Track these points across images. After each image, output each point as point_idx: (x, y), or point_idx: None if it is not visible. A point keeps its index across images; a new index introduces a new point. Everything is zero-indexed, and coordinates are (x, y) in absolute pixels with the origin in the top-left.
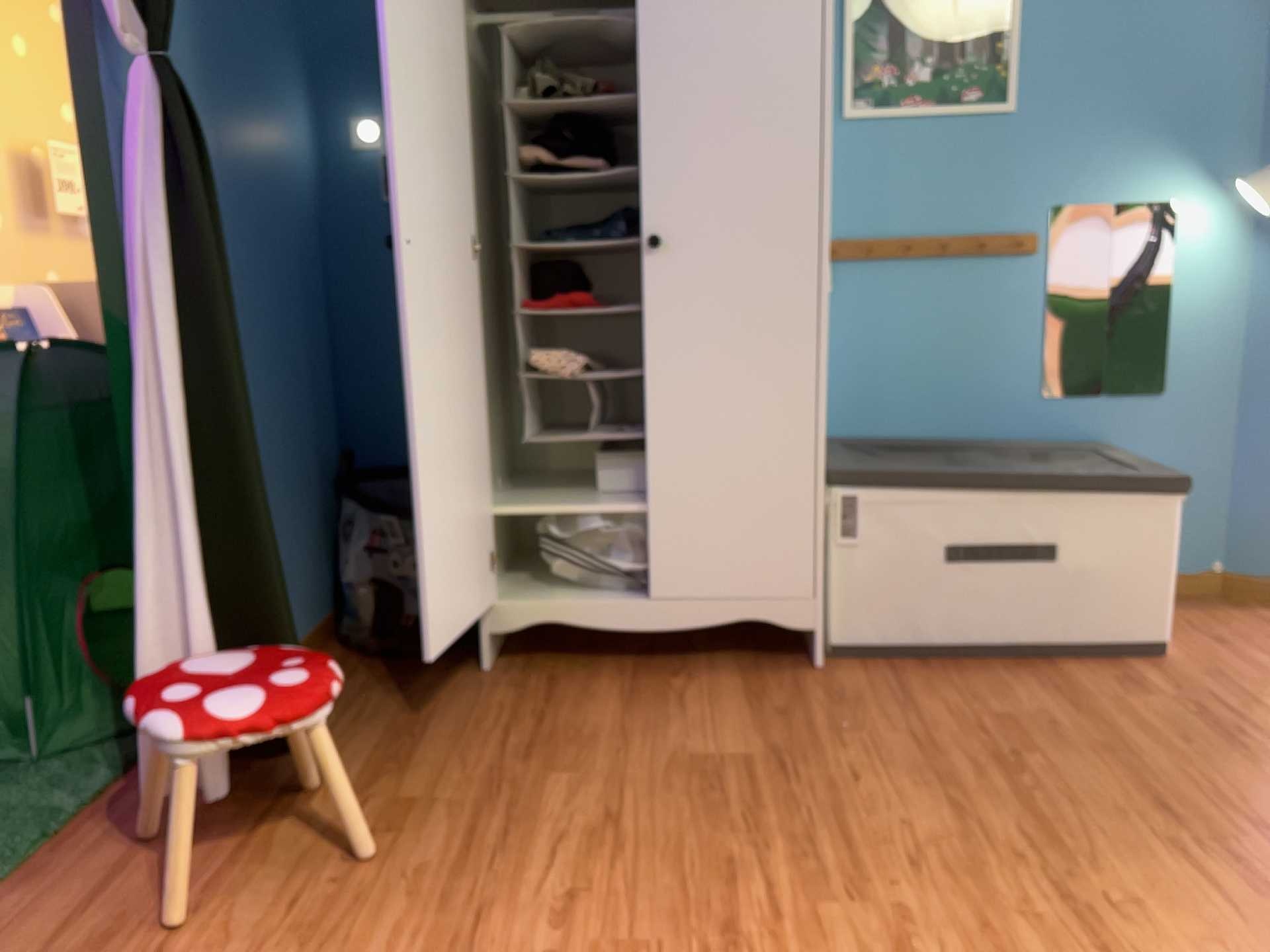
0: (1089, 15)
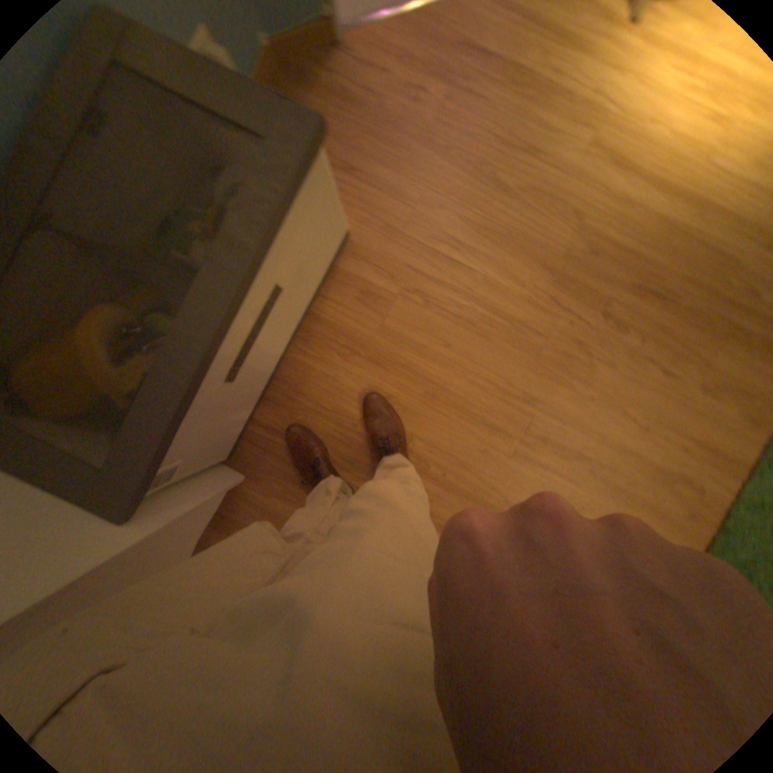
0: None
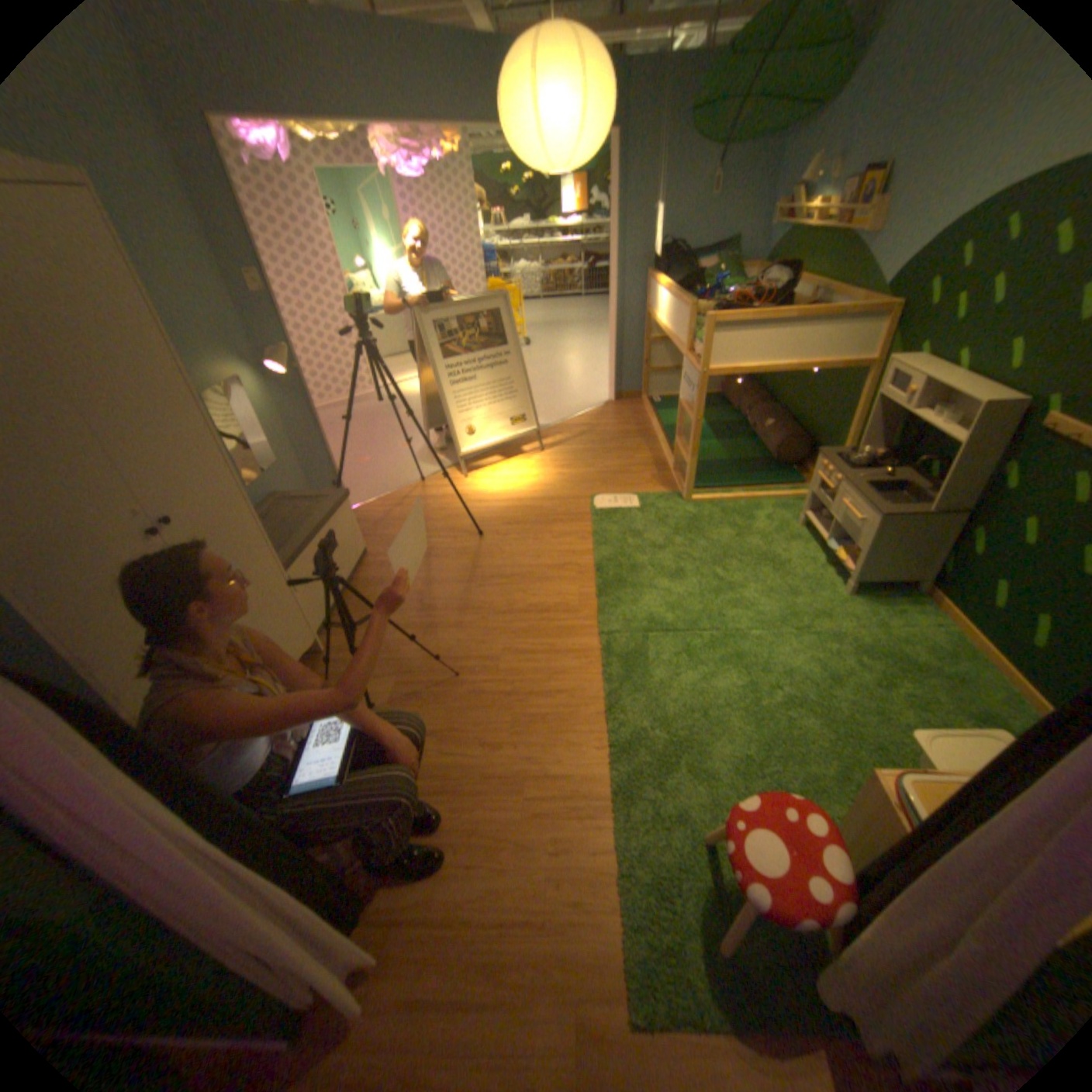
0: (154, 284)
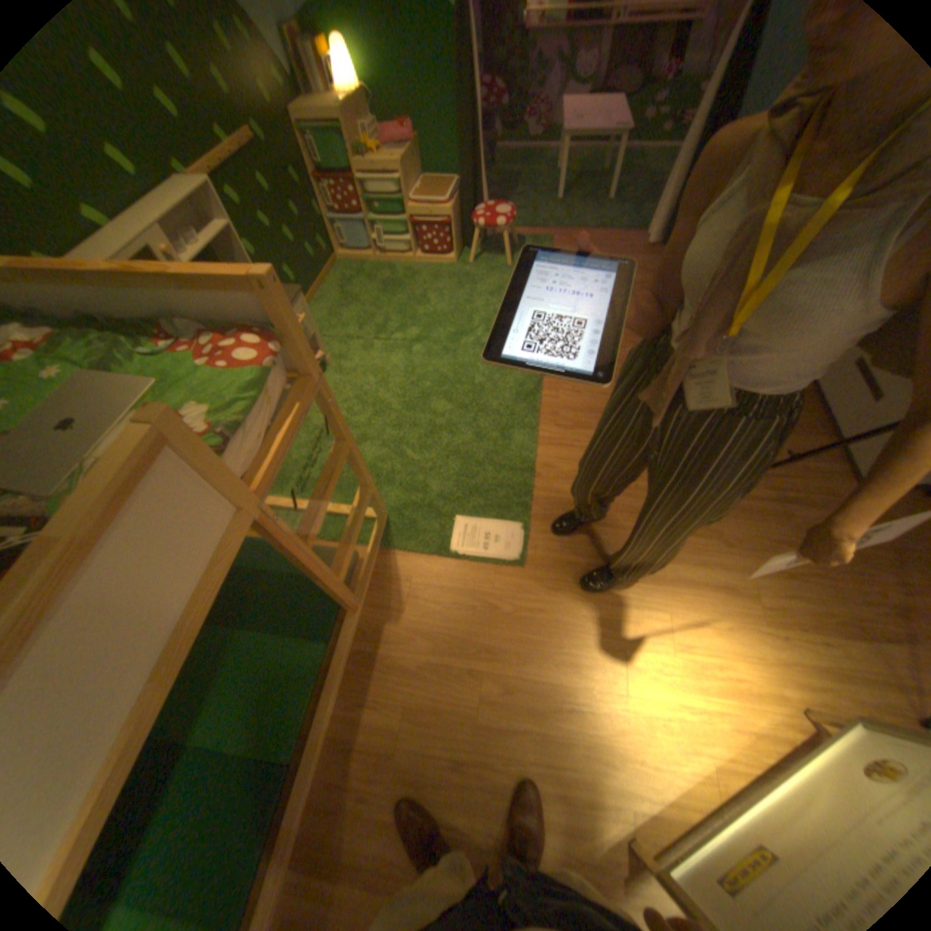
0: None
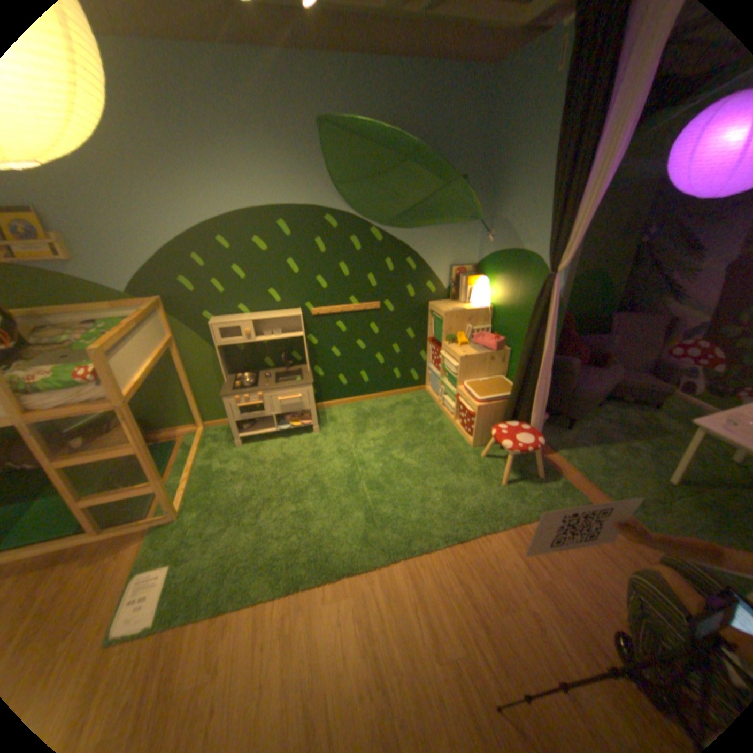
0: None
